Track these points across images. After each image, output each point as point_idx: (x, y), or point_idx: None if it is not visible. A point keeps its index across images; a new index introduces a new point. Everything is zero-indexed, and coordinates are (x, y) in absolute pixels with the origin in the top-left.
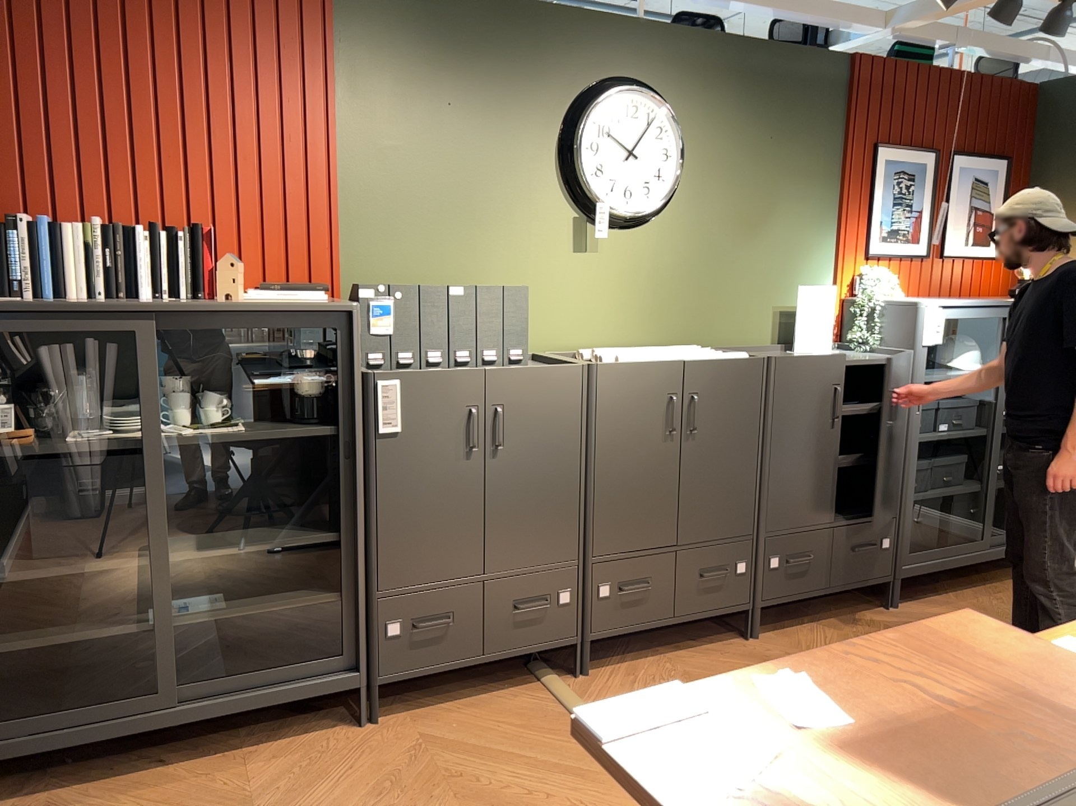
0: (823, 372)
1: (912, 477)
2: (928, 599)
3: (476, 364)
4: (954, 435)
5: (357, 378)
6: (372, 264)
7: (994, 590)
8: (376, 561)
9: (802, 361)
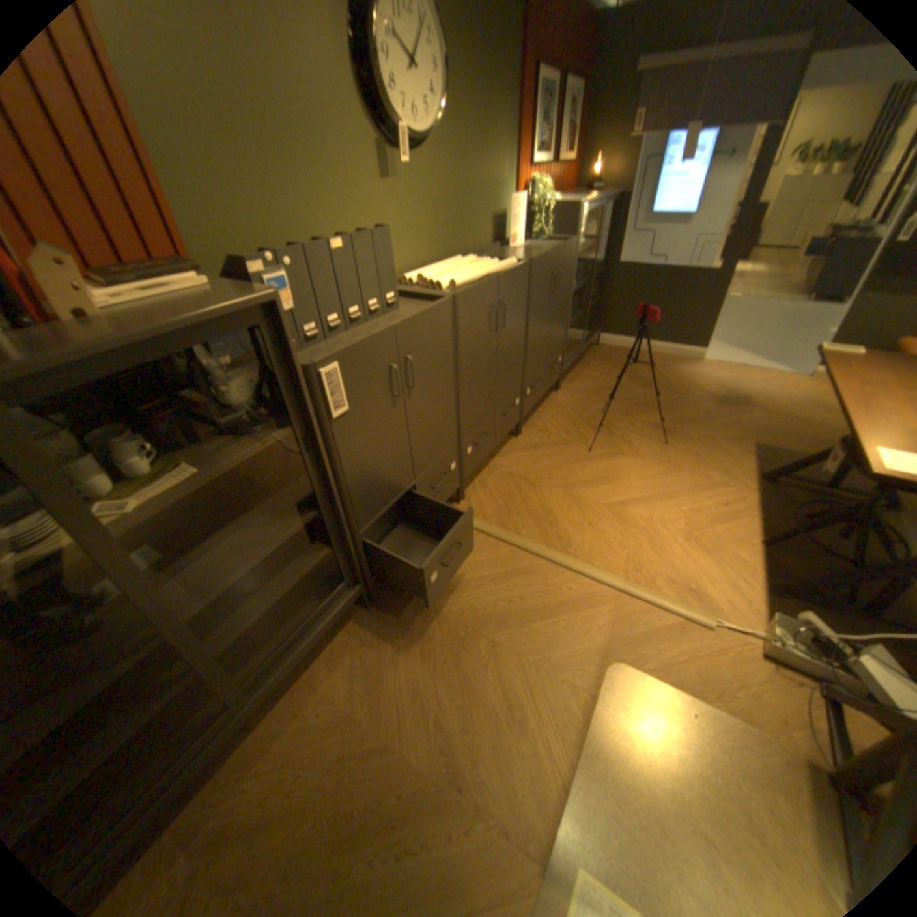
0: (549, 263)
1: (569, 318)
2: (566, 380)
3: (366, 318)
4: (579, 287)
5: (302, 374)
6: (211, 220)
7: (584, 365)
8: (355, 513)
9: (542, 259)
